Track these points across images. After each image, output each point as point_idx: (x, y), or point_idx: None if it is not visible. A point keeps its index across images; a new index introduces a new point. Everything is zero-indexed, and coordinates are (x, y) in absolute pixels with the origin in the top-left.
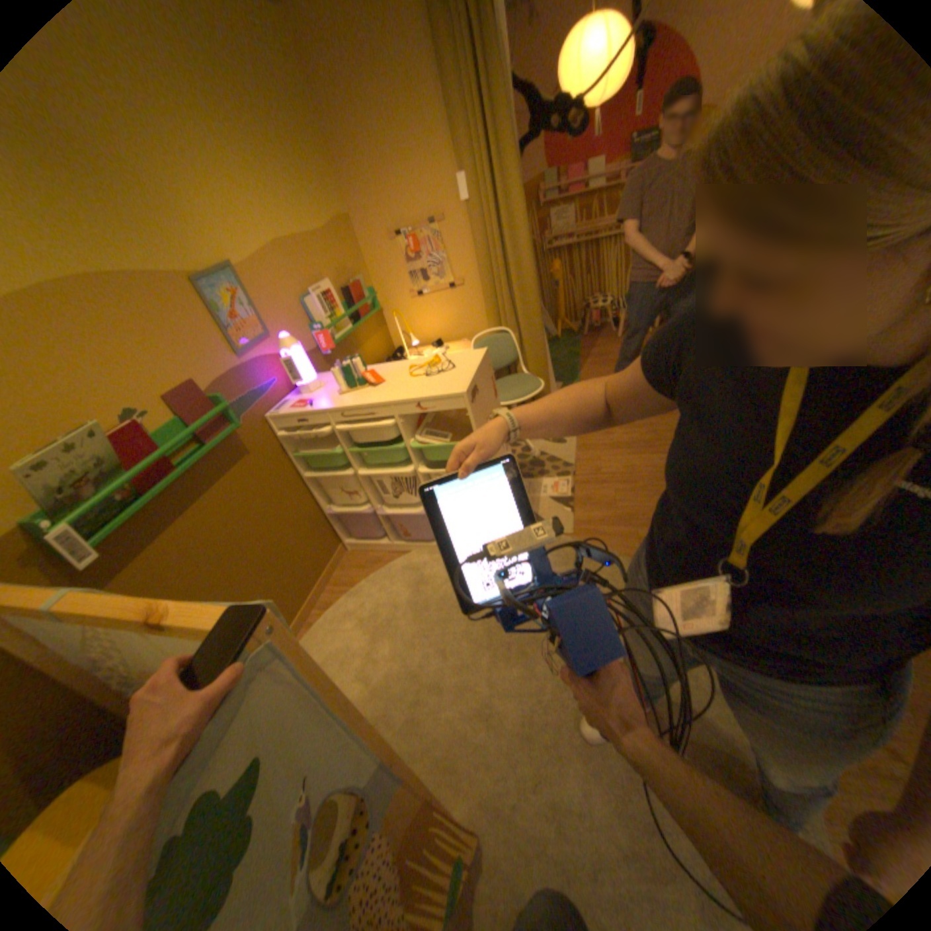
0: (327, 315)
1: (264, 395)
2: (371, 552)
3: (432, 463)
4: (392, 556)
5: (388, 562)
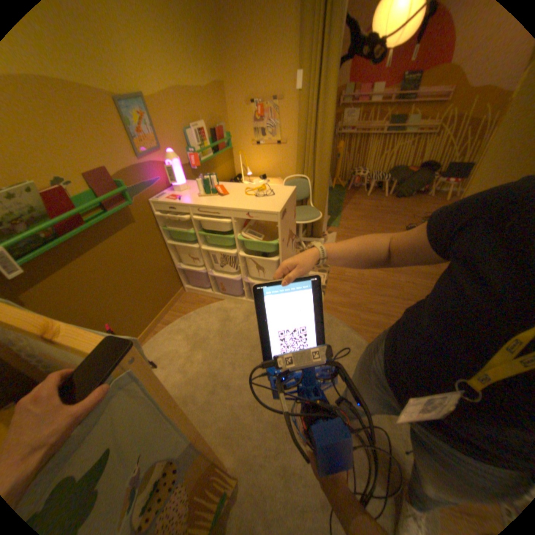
0: (199, 144)
1: (151, 187)
2: (200, 295)
3: (248, 251)
4: (213, 300)
5: (209, 304)
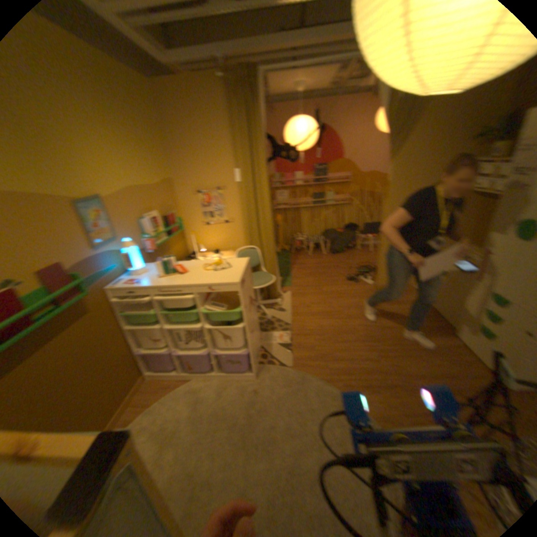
0: (151, 230)
1: (105, 275)
2: (161, 381)
3: (211, 322)
4: (177, 384)
5: (173, 388)
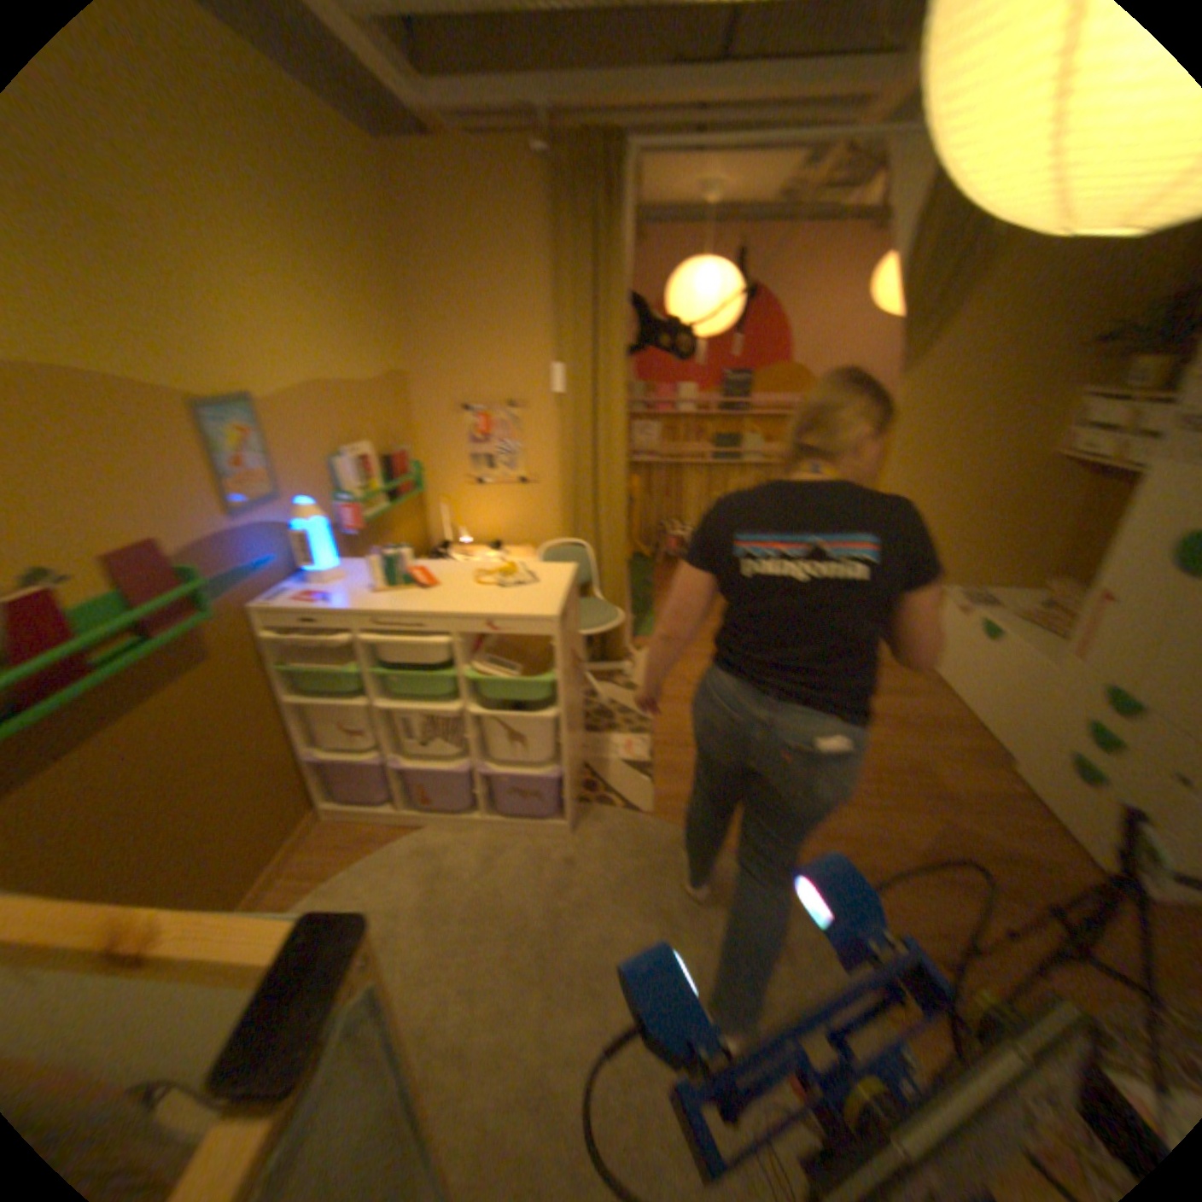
0: (364, 486)
1: (258, 577)
2: (362, 825)
3: (487, 702)
4: (397, 833)
5: (389, 843)
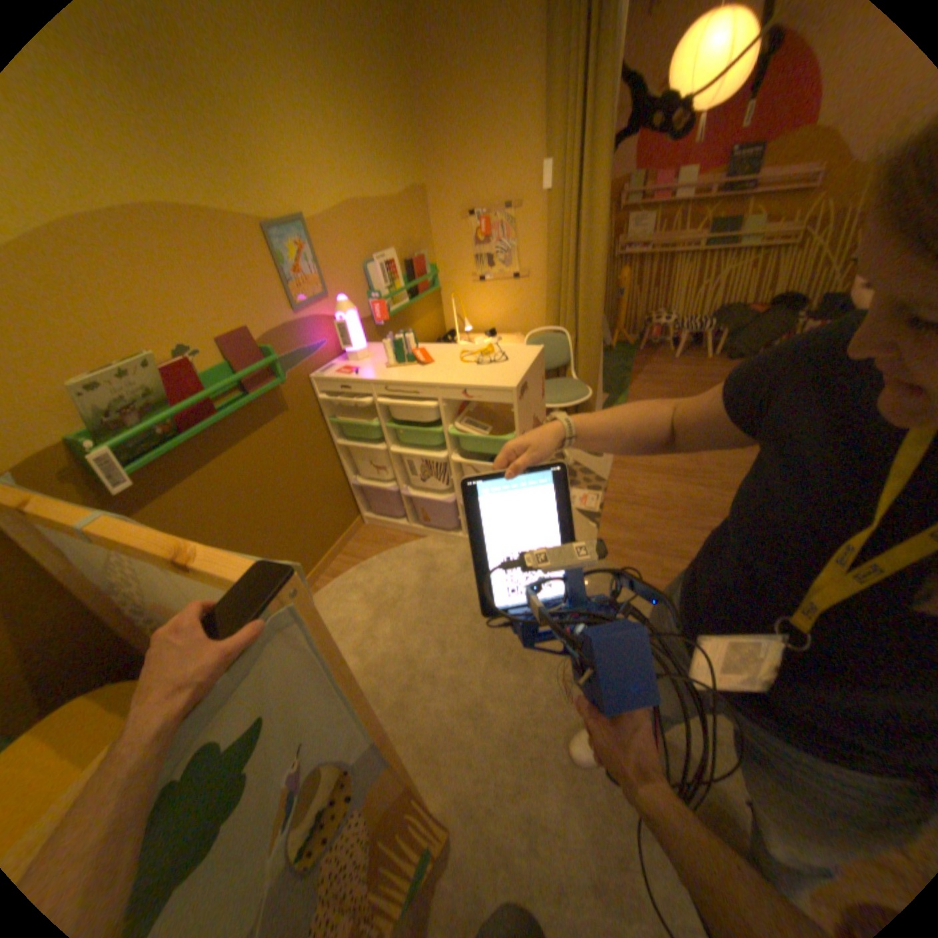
0: (386, 285)
1: (313, 354)
2: (388, 529)
3: (466, 453)
4: (408, 537)
5: (403, 543)
